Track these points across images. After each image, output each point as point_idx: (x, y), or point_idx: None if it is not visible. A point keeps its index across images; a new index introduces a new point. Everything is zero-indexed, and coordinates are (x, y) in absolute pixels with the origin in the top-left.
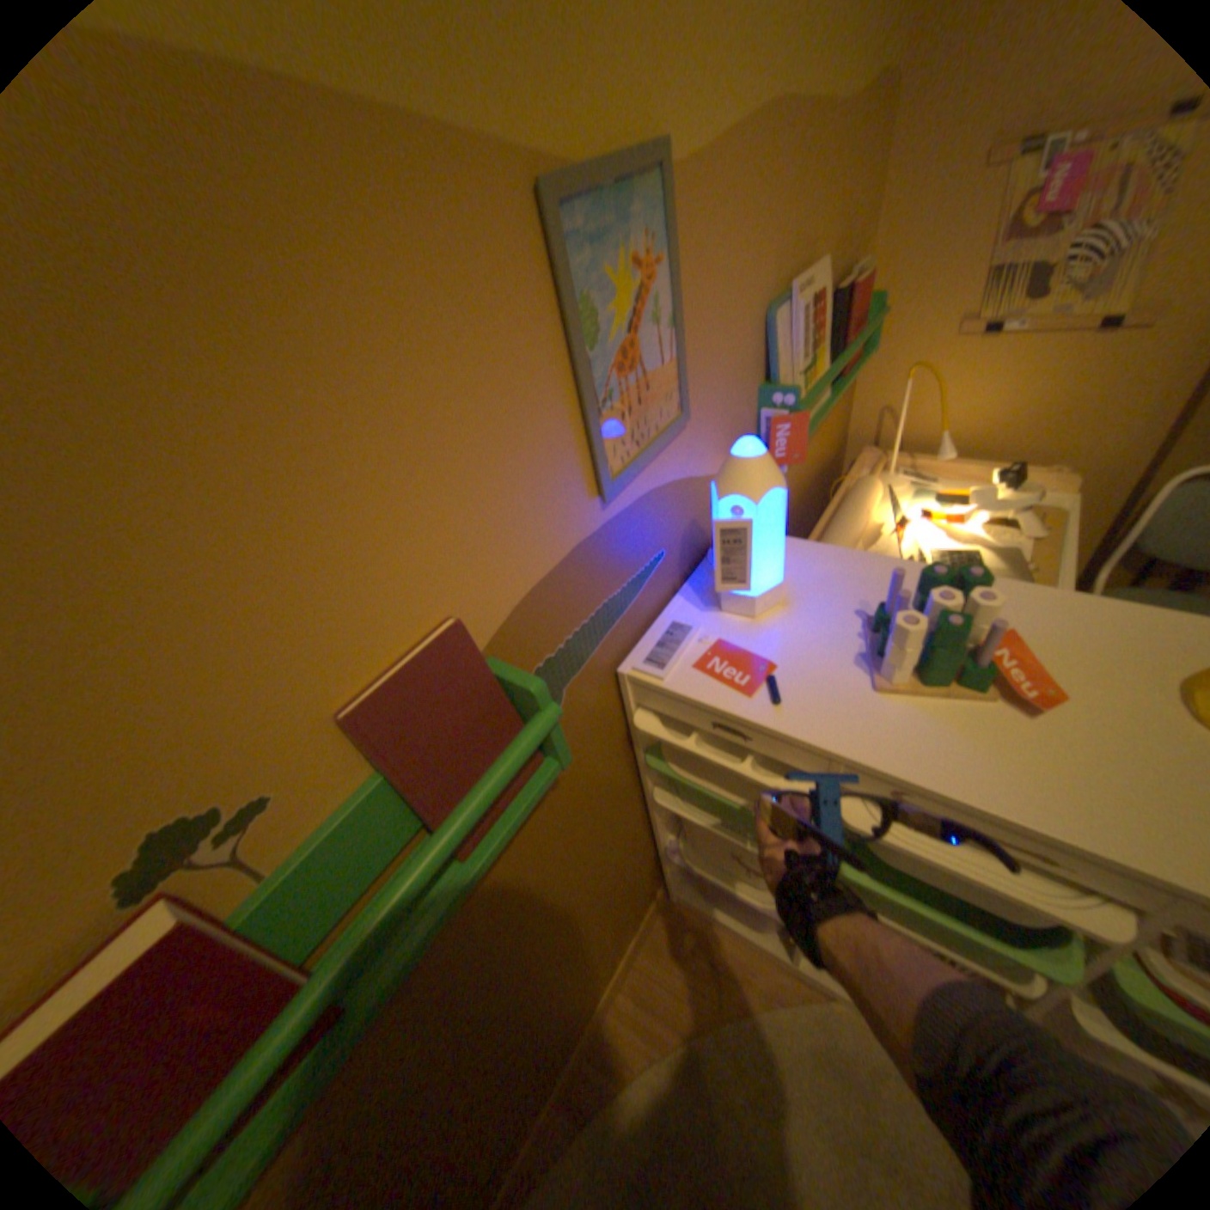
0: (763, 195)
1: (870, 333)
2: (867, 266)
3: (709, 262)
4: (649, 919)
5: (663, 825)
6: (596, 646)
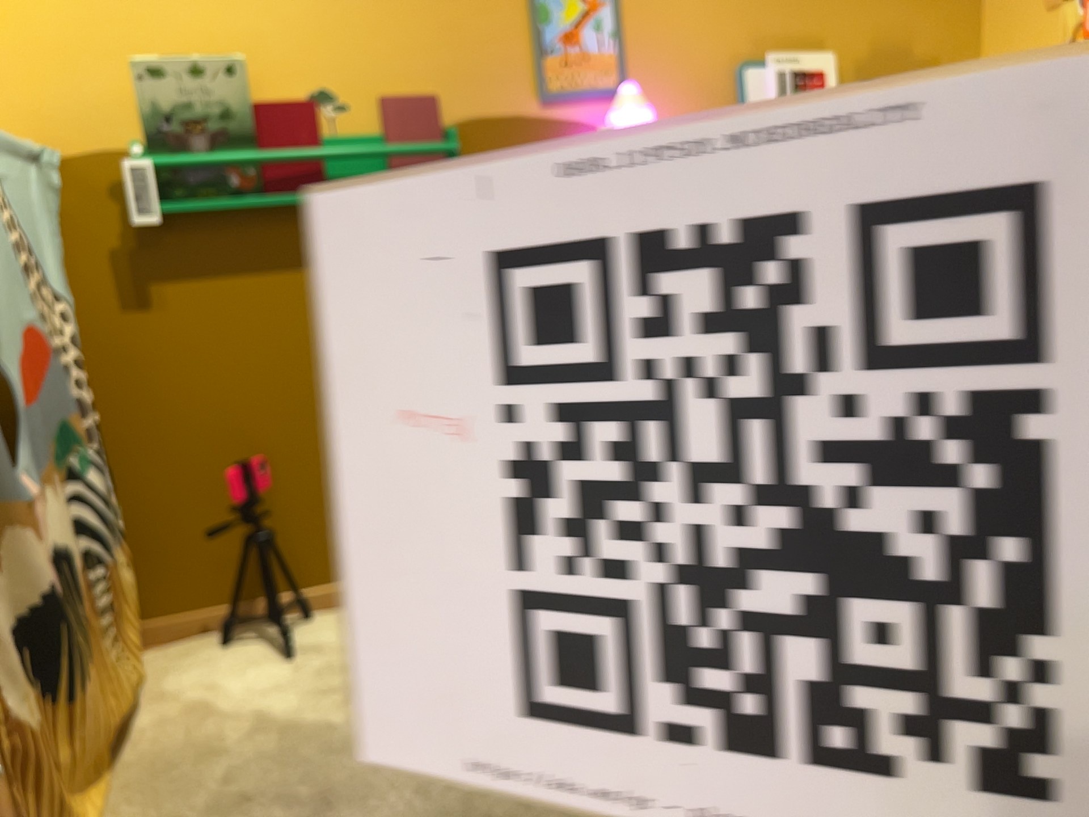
0: None
1: None
2: None
3: (657, 19)
4: None
5: None
6: None
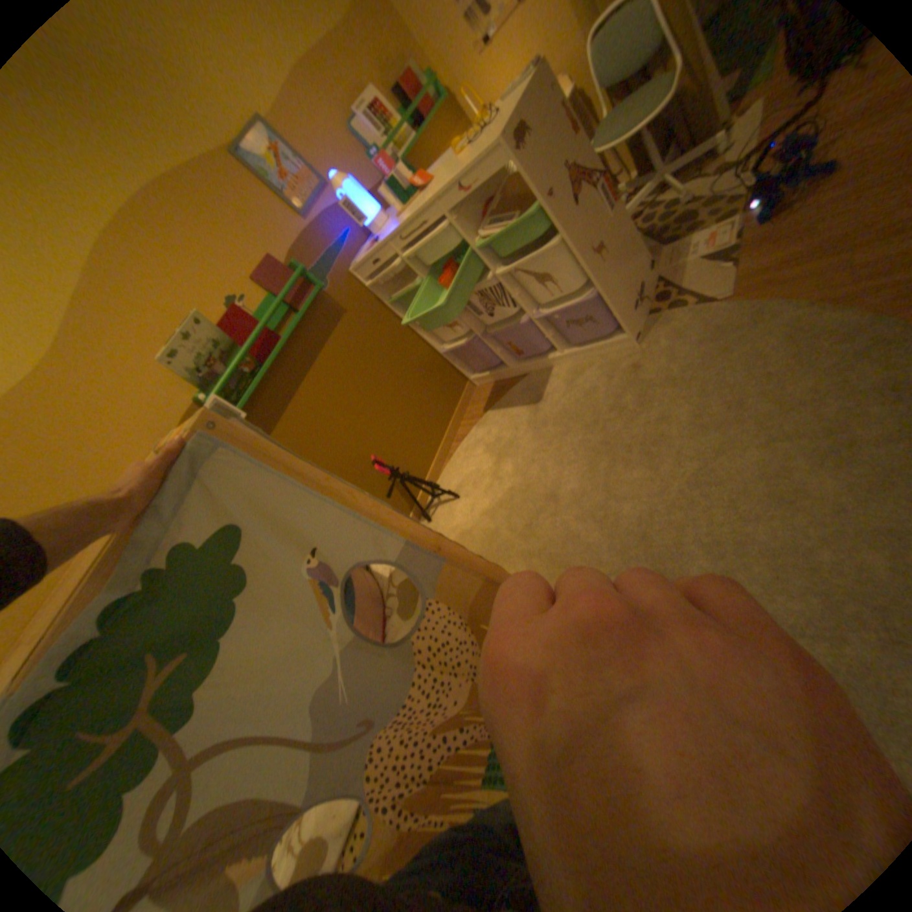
0: (311, 95)
1: (420, 94)
2: (404, 67)
3: (299, 131)
4: (466, 393)
5: (431, 339)
6: (333, 264)
